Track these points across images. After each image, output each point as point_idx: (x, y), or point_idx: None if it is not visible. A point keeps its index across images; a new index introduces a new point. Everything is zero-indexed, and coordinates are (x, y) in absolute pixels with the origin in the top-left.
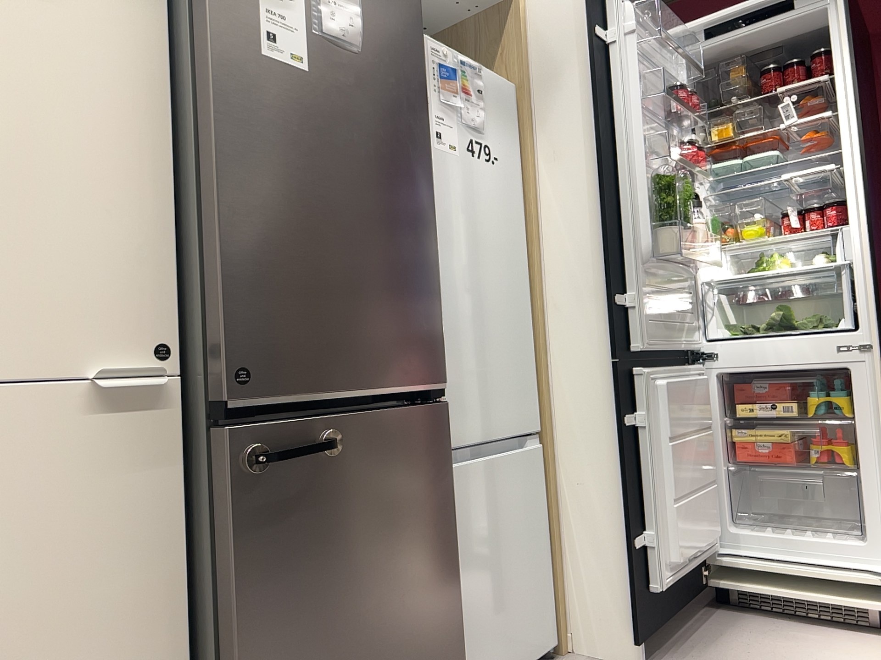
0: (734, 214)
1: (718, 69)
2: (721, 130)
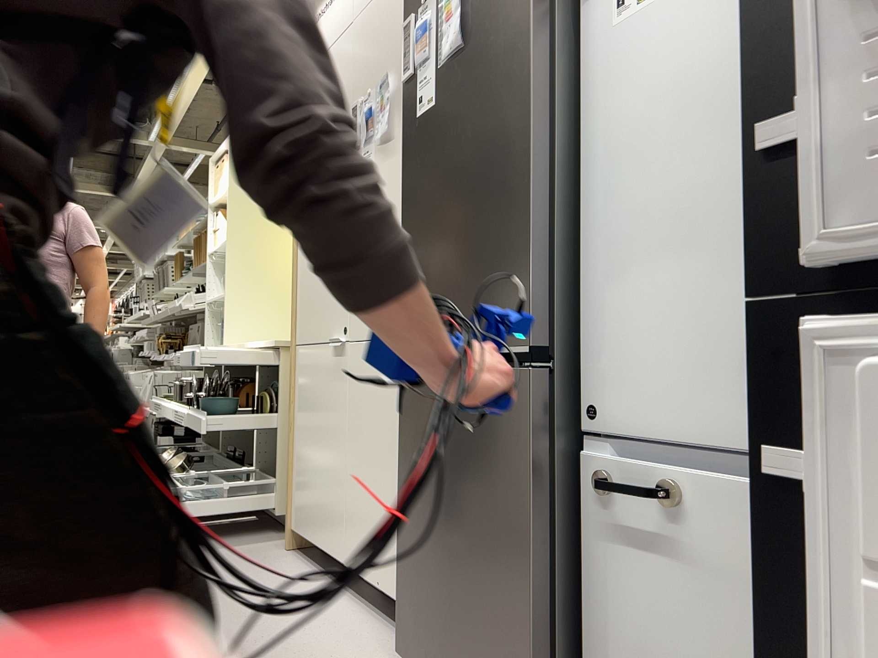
0: None
1: None
2: None
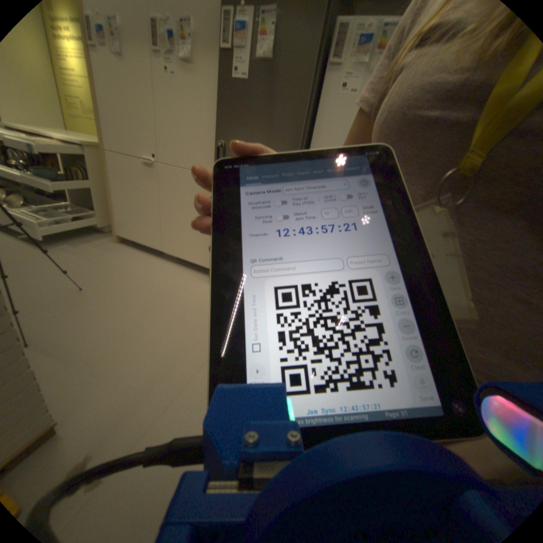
0: None
1: None
2: None
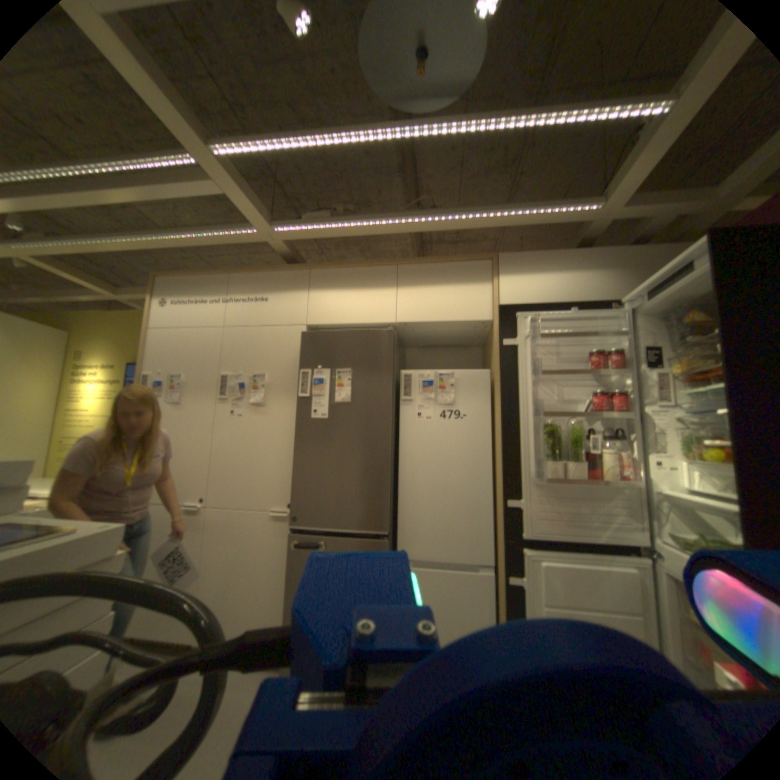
0: (700, 435)
1: (684, 311)
2: (686, 363)
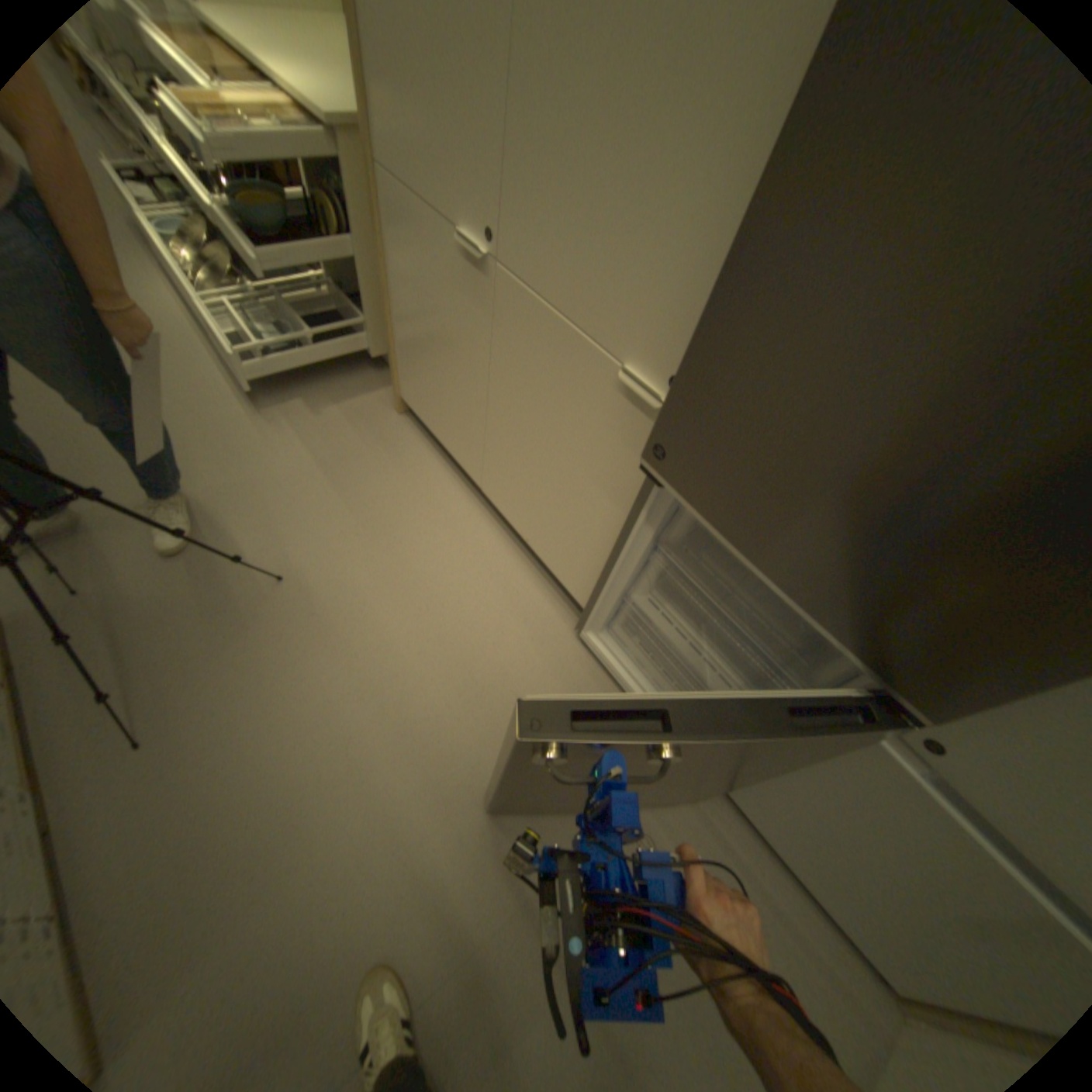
0: None
1: None
2: None
